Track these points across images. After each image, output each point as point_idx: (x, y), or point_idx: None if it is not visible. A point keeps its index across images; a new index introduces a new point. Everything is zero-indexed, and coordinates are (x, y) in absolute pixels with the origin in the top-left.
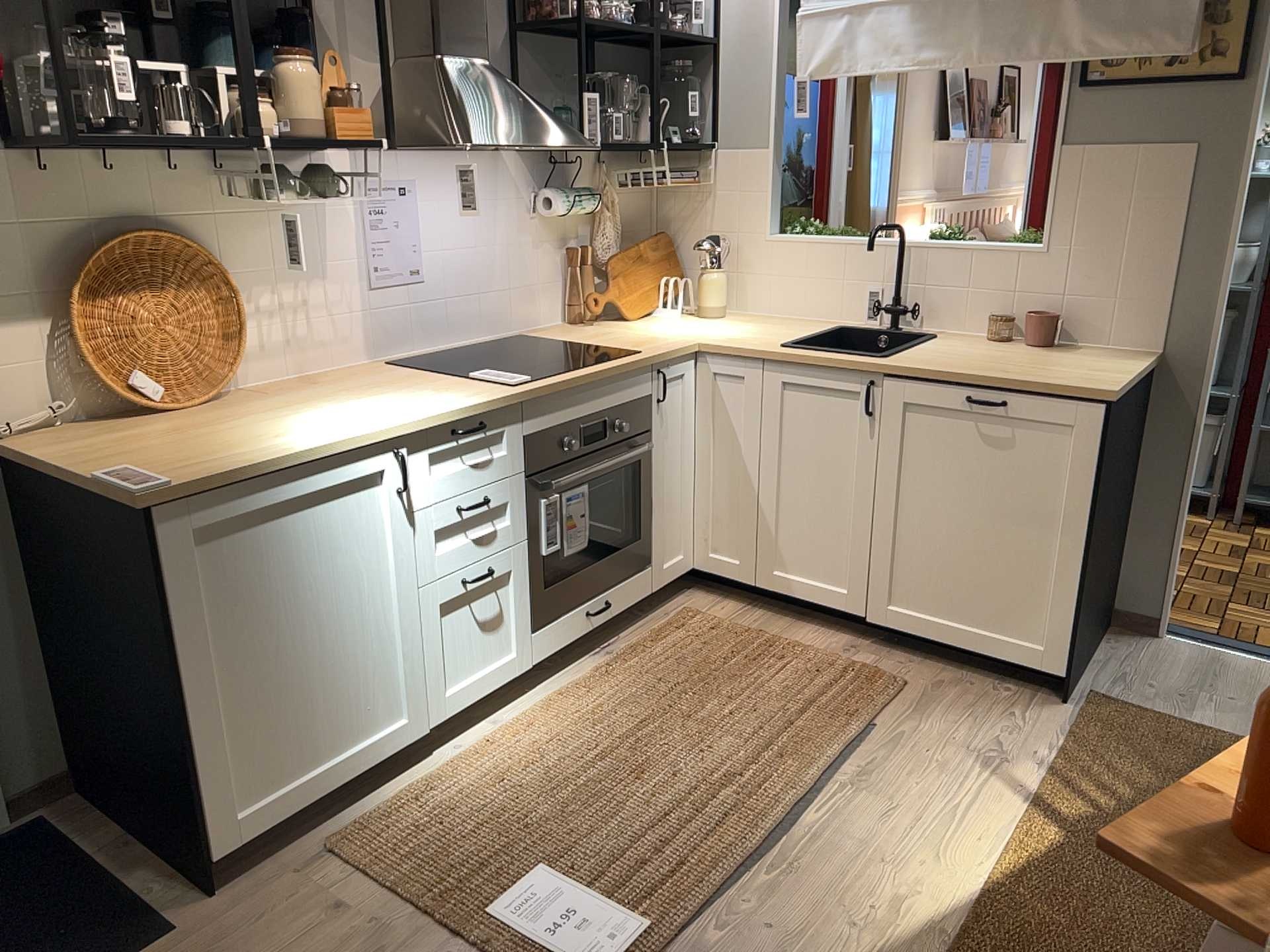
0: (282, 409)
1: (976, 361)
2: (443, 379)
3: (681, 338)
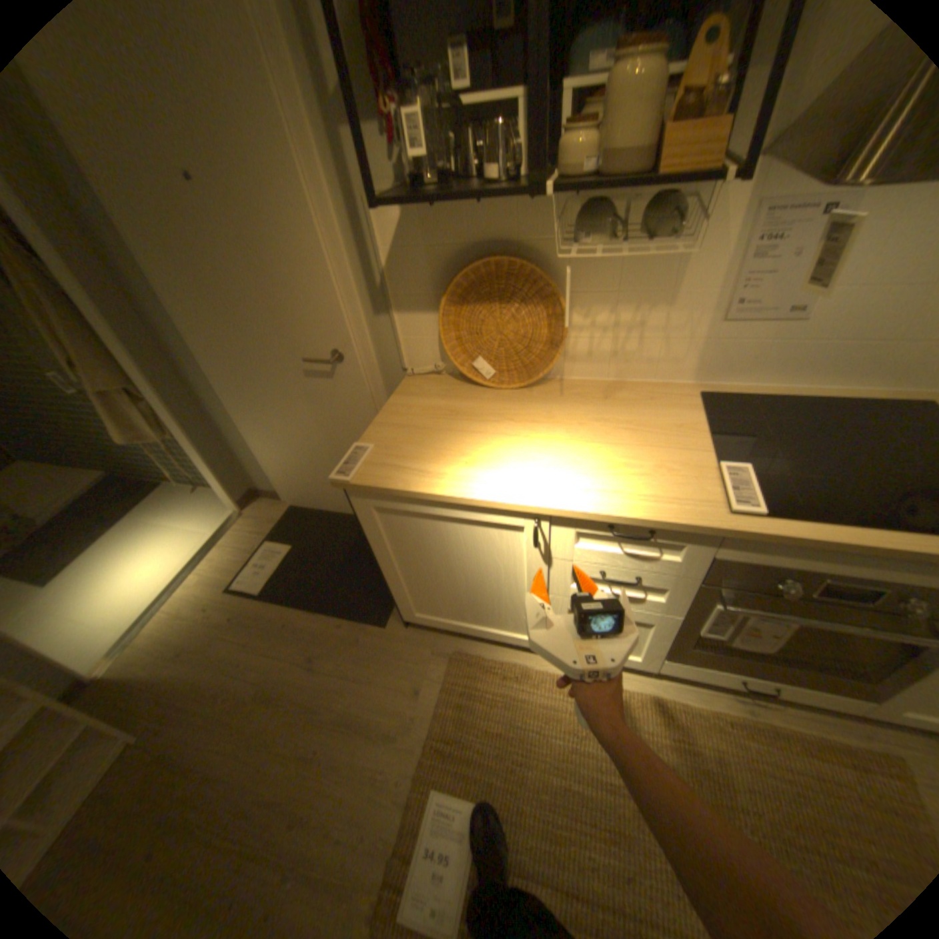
0: (535, 421)
1: None
2: (700, 448)
3: None
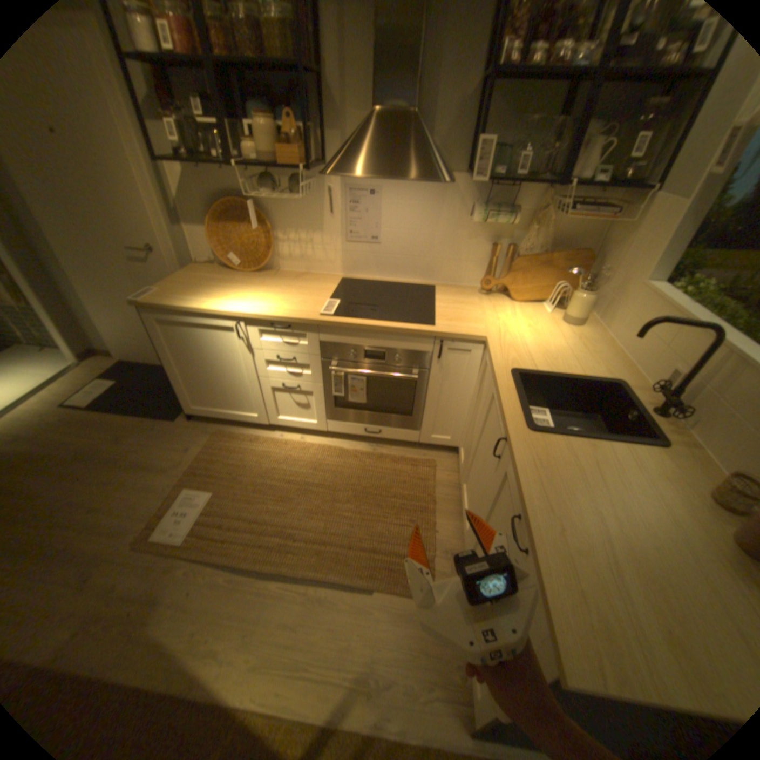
0: (254, 284)
1: (589, 496)
2: (325, 296)
3: (487, 328)
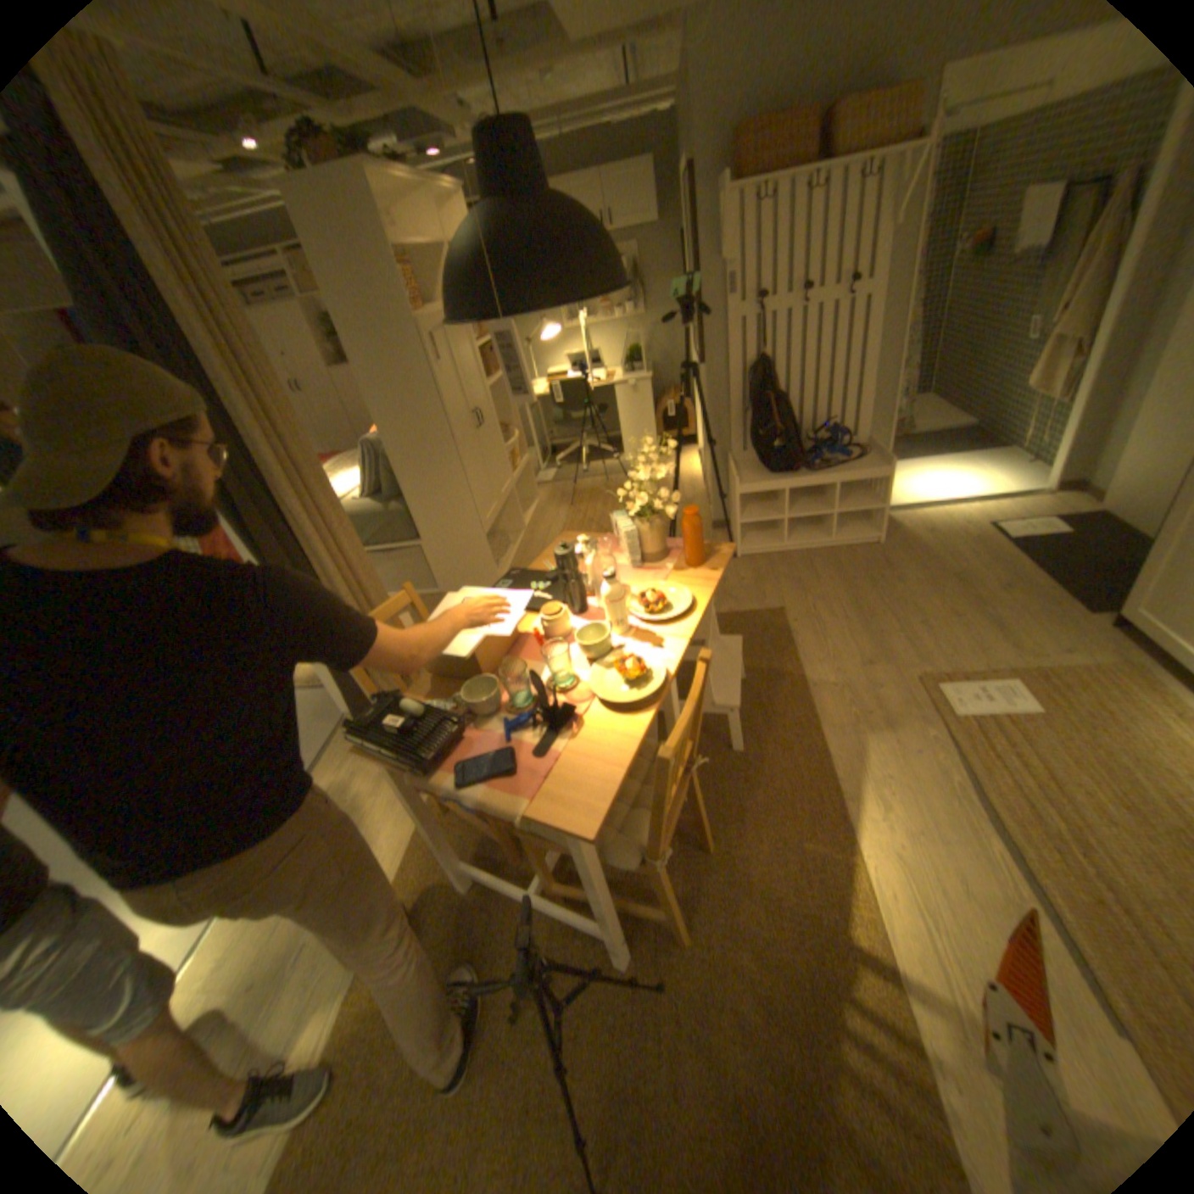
0: None
1: None
2: None
3: None
